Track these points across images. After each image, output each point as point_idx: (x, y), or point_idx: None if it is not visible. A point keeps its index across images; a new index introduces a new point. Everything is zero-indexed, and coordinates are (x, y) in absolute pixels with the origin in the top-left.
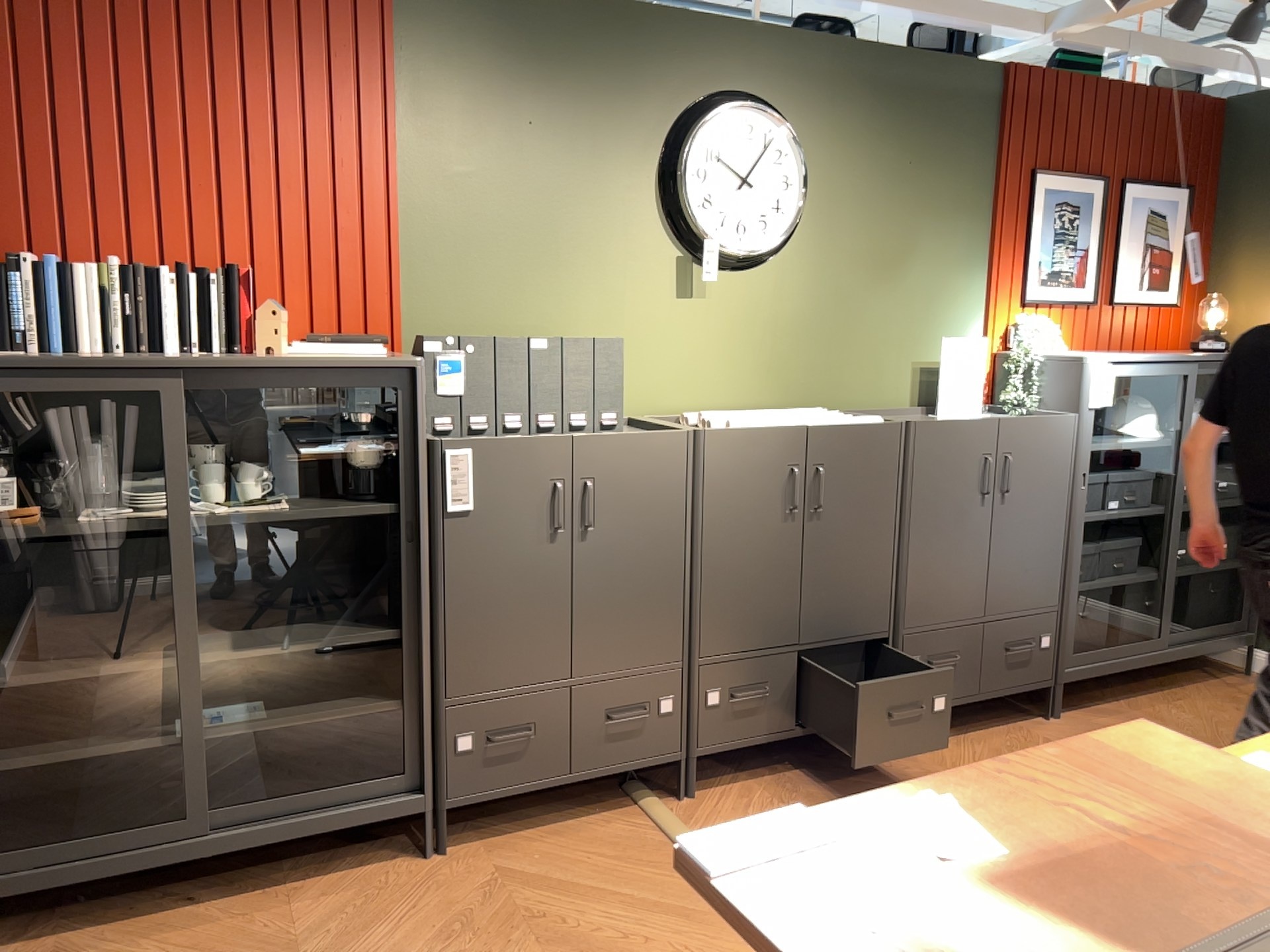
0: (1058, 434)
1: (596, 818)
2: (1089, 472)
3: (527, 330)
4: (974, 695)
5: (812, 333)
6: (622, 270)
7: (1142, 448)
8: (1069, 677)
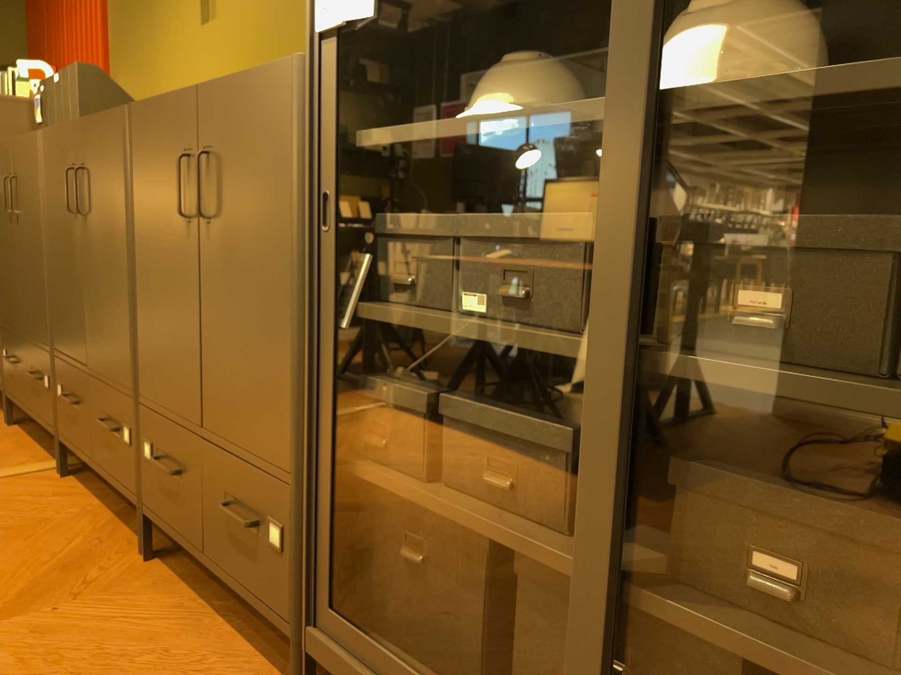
0: (267, 102)
1: (40, 454)
2: (334, 189)
3: (143, 82)
4: (197, 552)
5: (284, 32)
6: (175, 13)
7: (516, 127)
8: (312, 650)
